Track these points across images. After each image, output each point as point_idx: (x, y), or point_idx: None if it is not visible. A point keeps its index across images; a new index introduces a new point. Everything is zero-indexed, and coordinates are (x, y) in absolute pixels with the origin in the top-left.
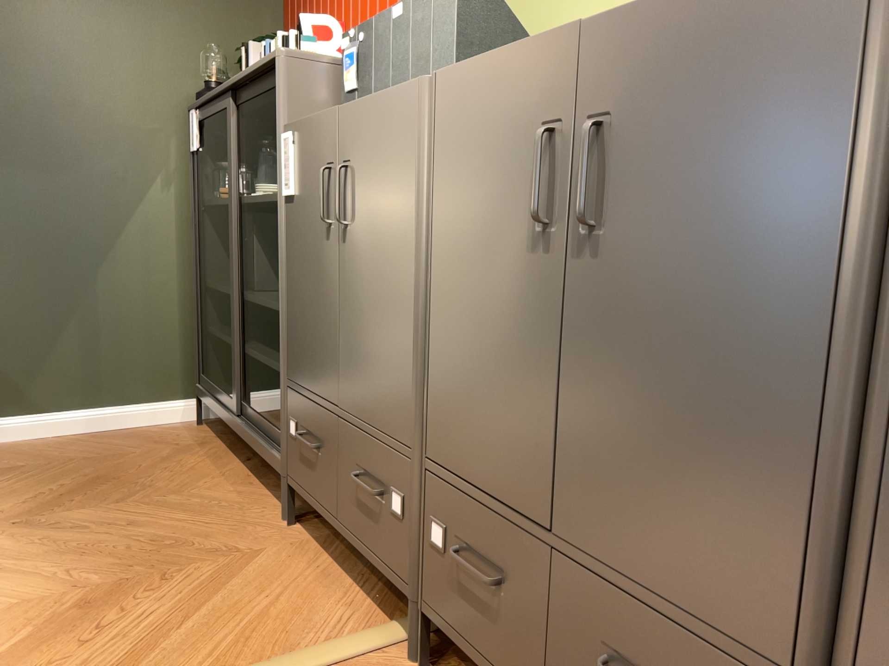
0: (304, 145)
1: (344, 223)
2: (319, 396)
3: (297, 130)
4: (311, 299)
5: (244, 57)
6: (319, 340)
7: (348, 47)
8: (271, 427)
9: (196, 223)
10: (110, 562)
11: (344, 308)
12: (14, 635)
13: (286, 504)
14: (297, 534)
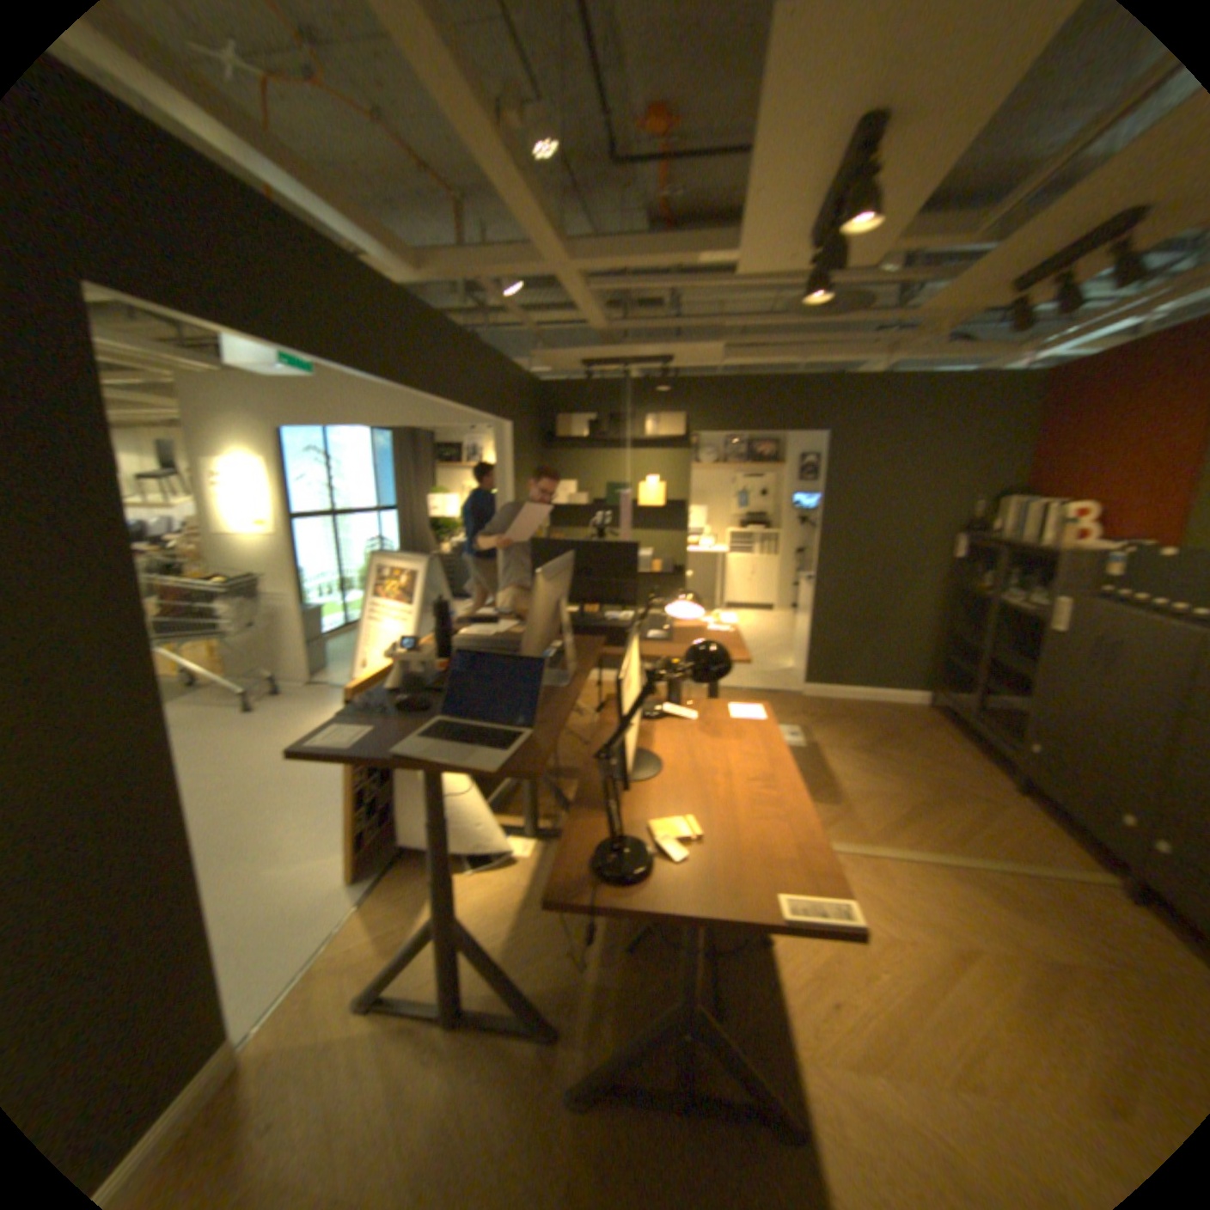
0: (1081, 611)
1: (1112, 668)
2: (1069, 743)
3: (1075, 600)
4: (1072, 692)
5: (1003, 500)
6: (1075, 715)
7: (1117, 548)
8: (1010, 738)
9: (951, 596)
10: (927, 787)
11: (1102, 709)
12: (903, 809)
13: (1022, 786)
14: (1030, 804)
